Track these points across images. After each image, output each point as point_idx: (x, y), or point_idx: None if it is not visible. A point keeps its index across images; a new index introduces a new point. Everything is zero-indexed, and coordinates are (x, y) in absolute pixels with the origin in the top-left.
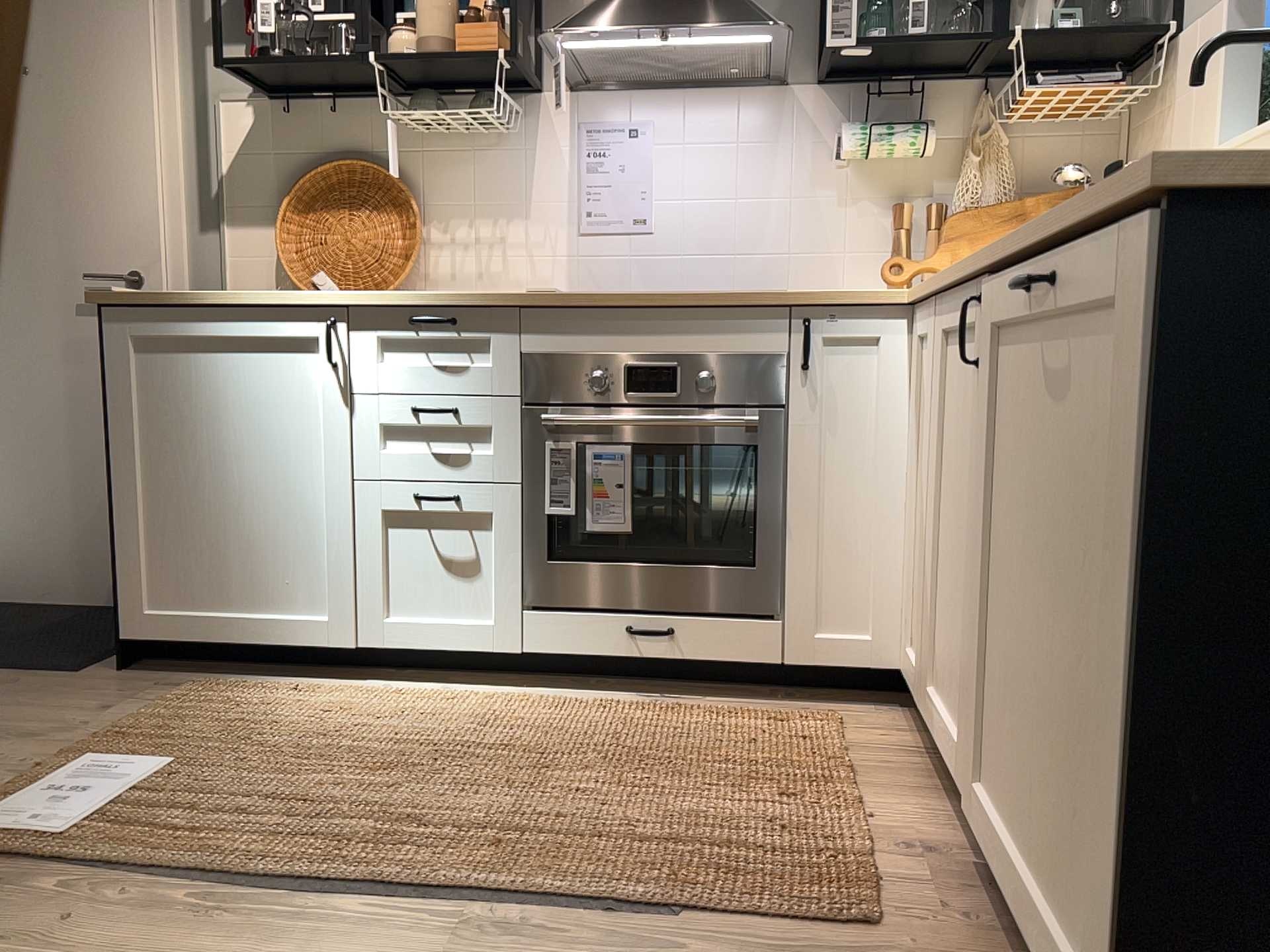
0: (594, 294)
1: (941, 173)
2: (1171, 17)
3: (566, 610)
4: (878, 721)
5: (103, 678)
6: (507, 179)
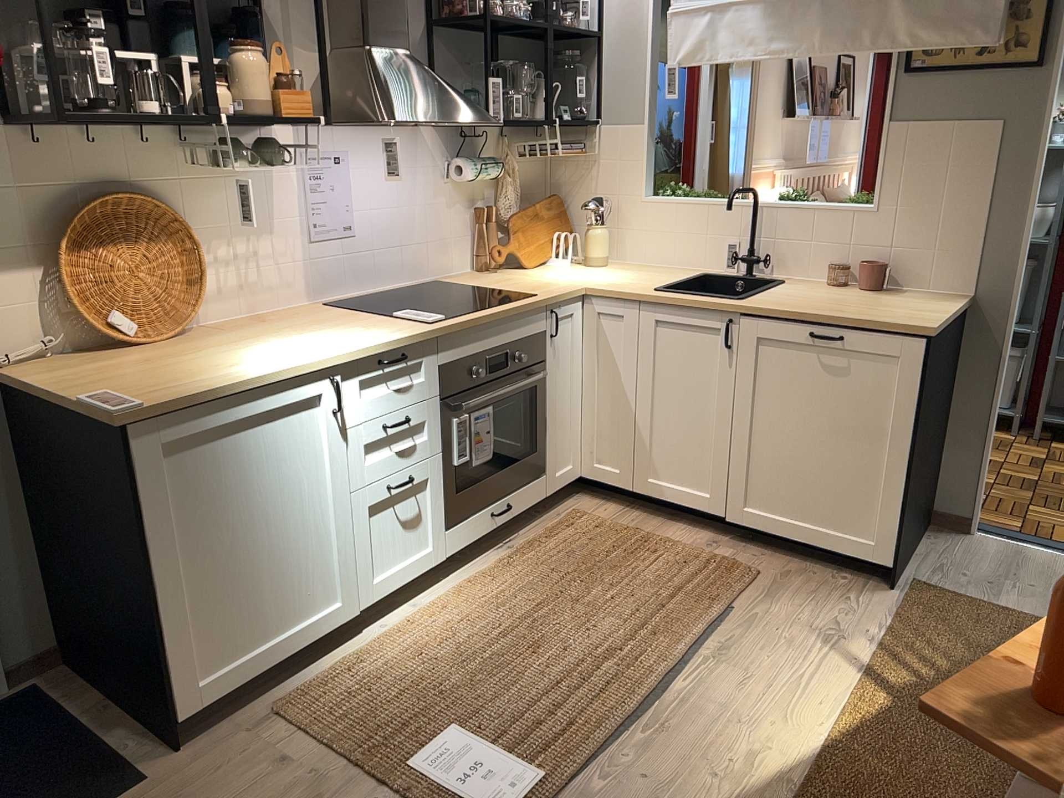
0: (475, 318)
1: (488, 184)
2: (594, 112)
3: (455, 520)
4: (589, 506)
5: (185, 762)
6: (256, 202)
